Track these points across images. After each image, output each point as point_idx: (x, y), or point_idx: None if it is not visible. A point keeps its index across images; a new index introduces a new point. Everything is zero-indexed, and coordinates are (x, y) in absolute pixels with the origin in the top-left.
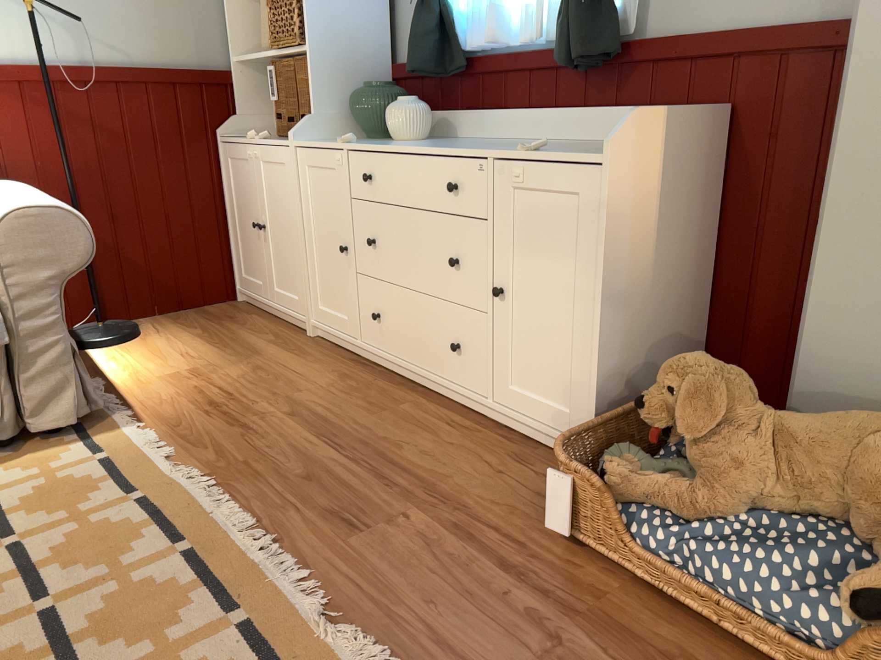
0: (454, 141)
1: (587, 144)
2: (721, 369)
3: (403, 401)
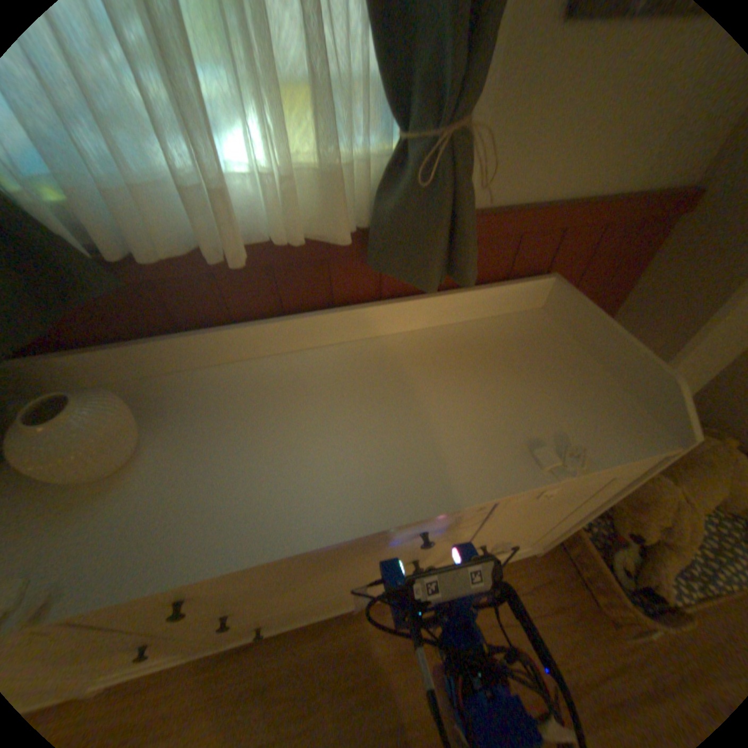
0: (180, 393)
1: (424, 341)
2: (666, 487)
3: (363, 644)
